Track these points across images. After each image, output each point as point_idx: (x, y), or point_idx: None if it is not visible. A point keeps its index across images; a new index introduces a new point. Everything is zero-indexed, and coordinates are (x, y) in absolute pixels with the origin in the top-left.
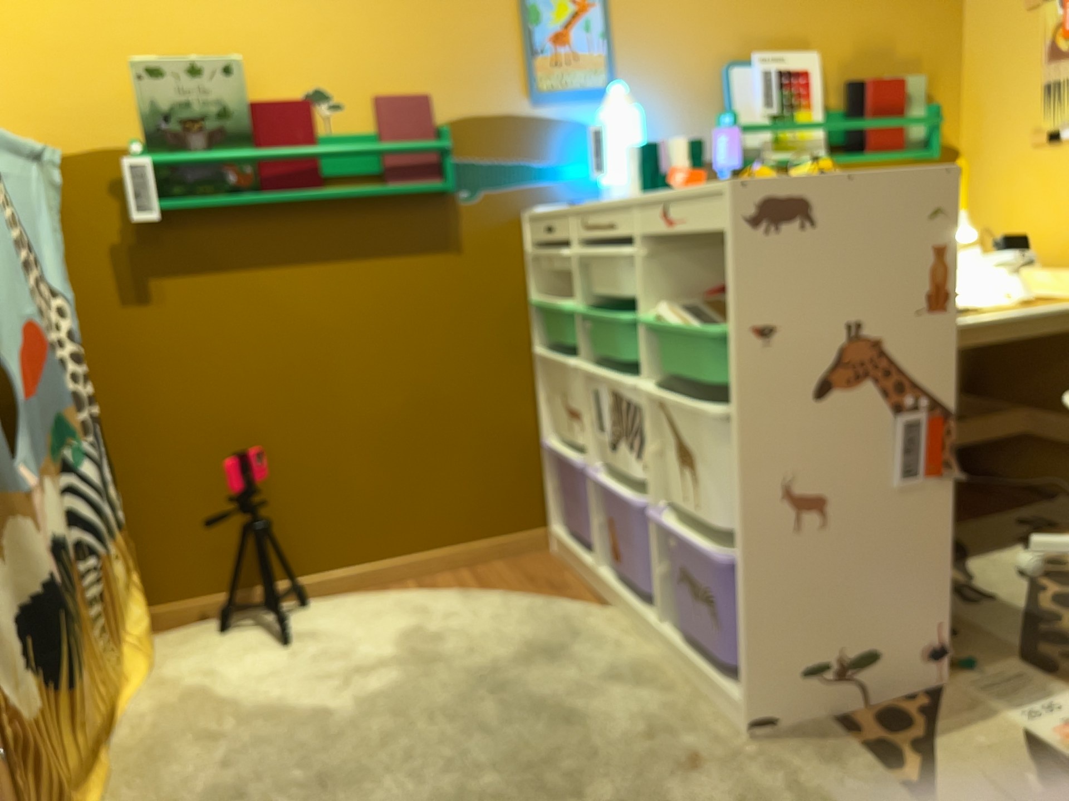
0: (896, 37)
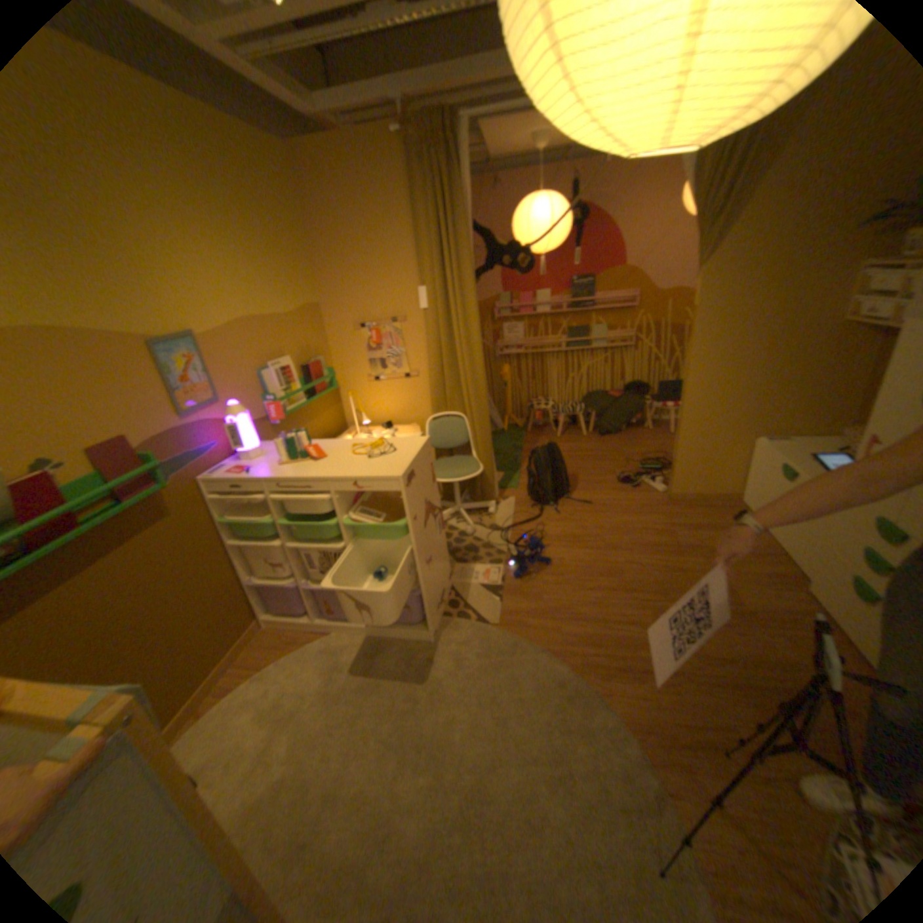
0: (309, 342)
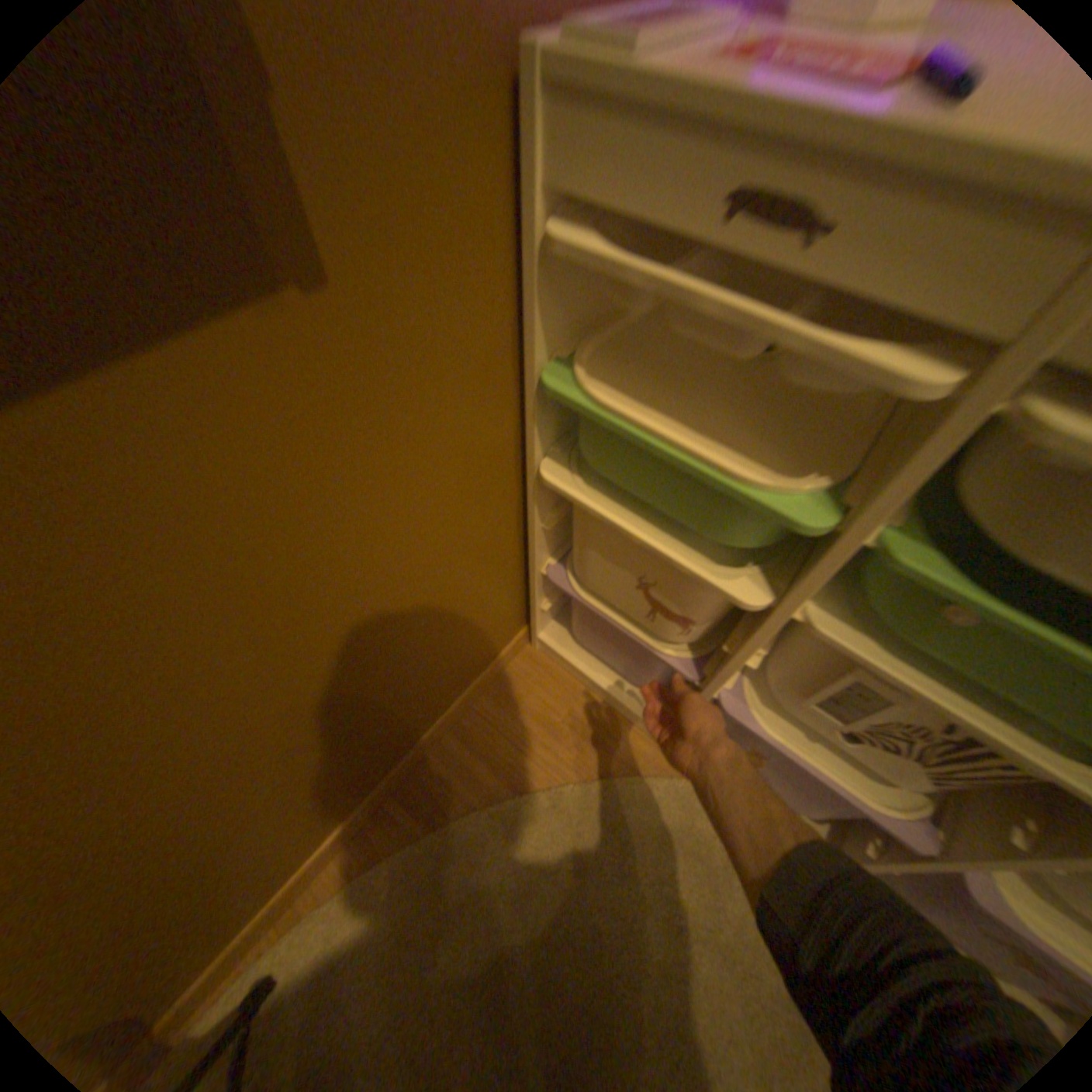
0: None
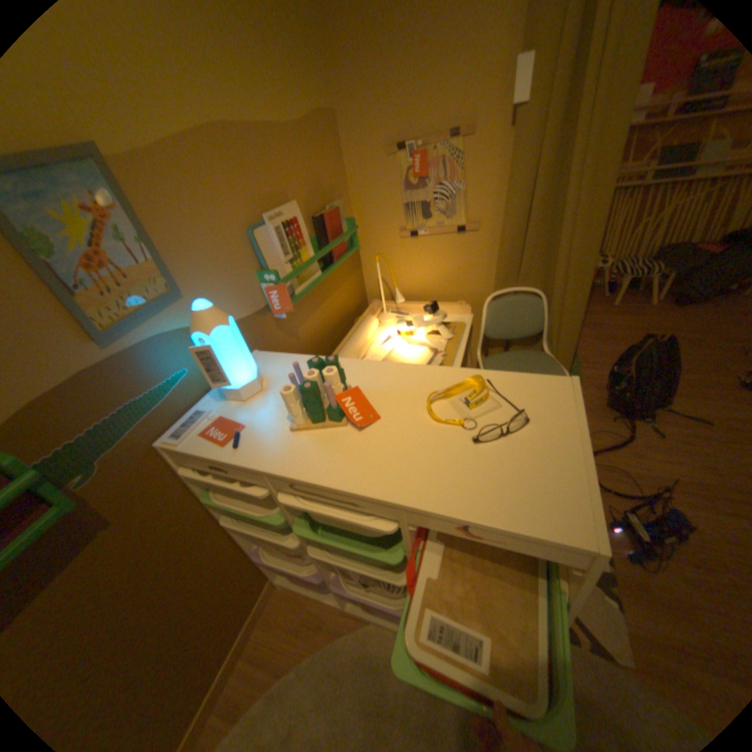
0: (322, 176)
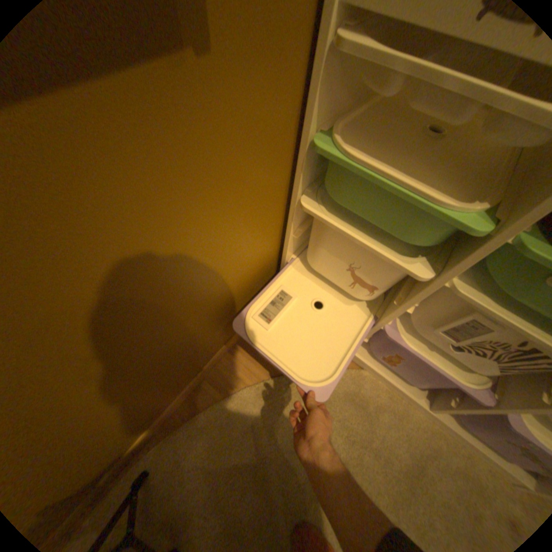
0: None
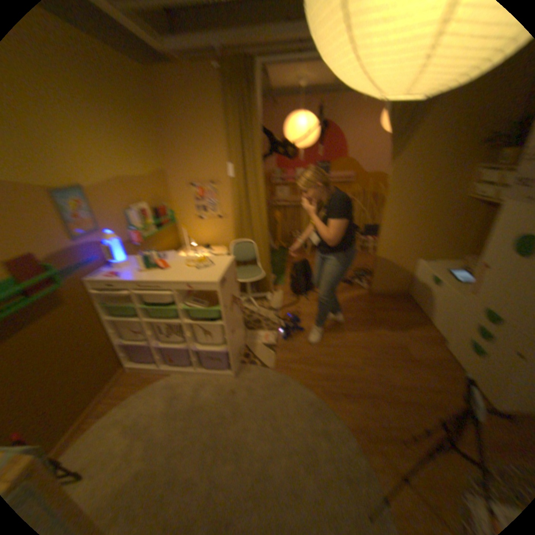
0: (160, 195)
